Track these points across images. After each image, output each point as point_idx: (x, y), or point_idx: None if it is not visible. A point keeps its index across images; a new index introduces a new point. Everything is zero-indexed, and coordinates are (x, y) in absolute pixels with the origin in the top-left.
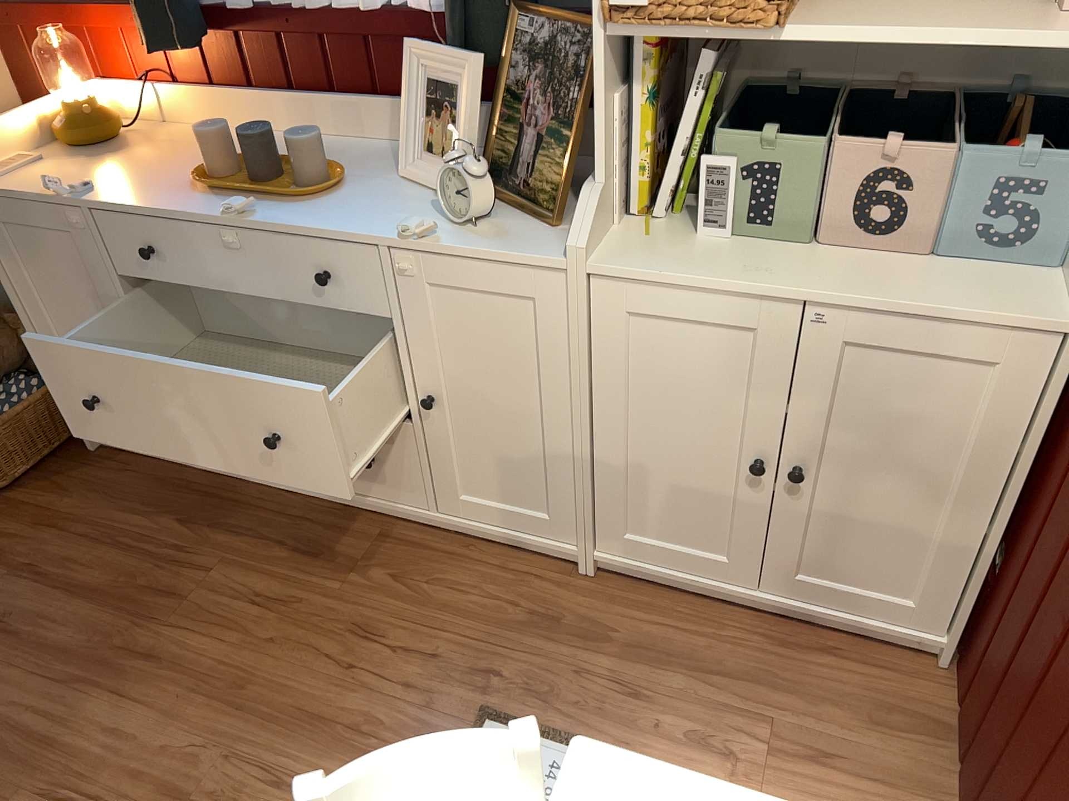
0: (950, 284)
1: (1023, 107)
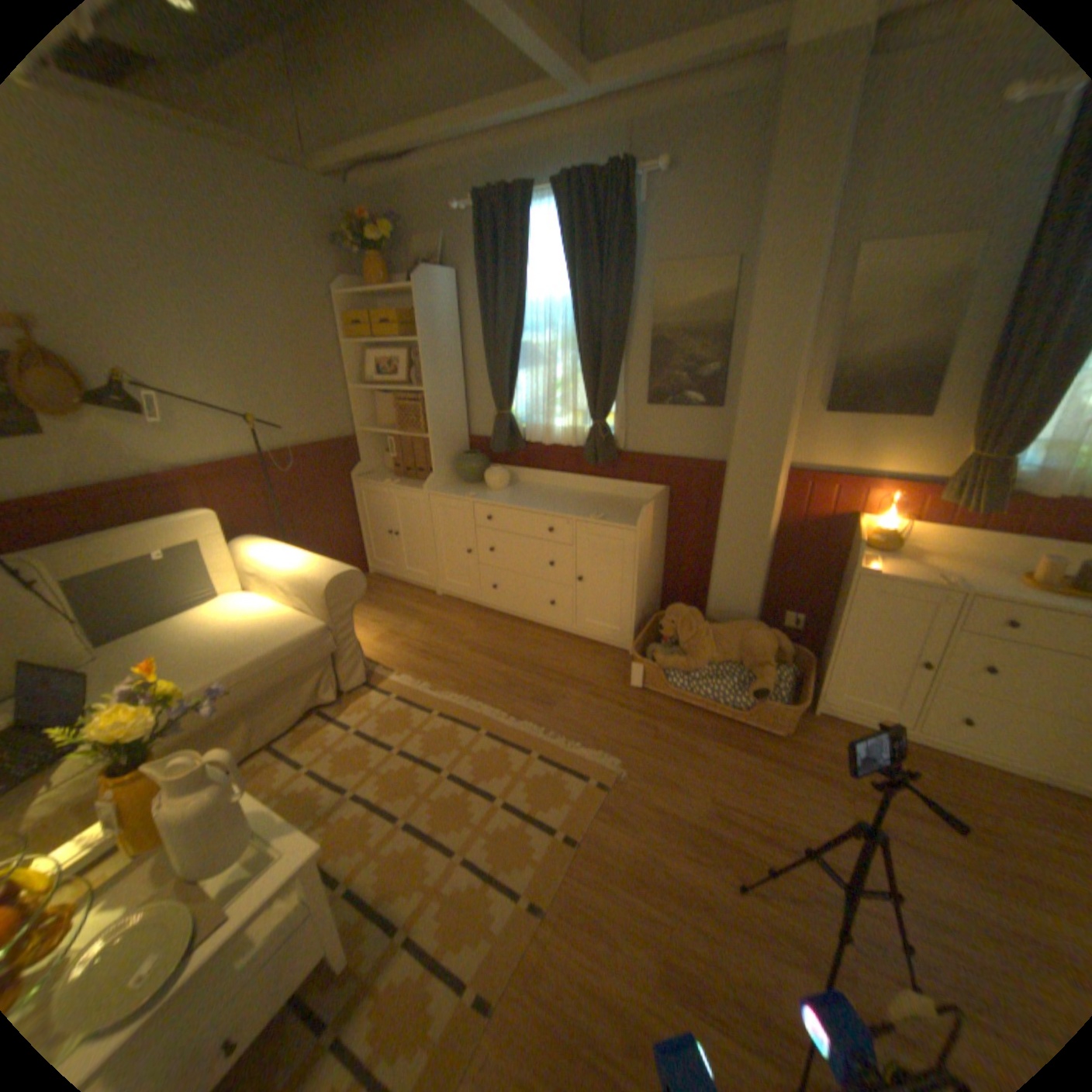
0: None
1: None
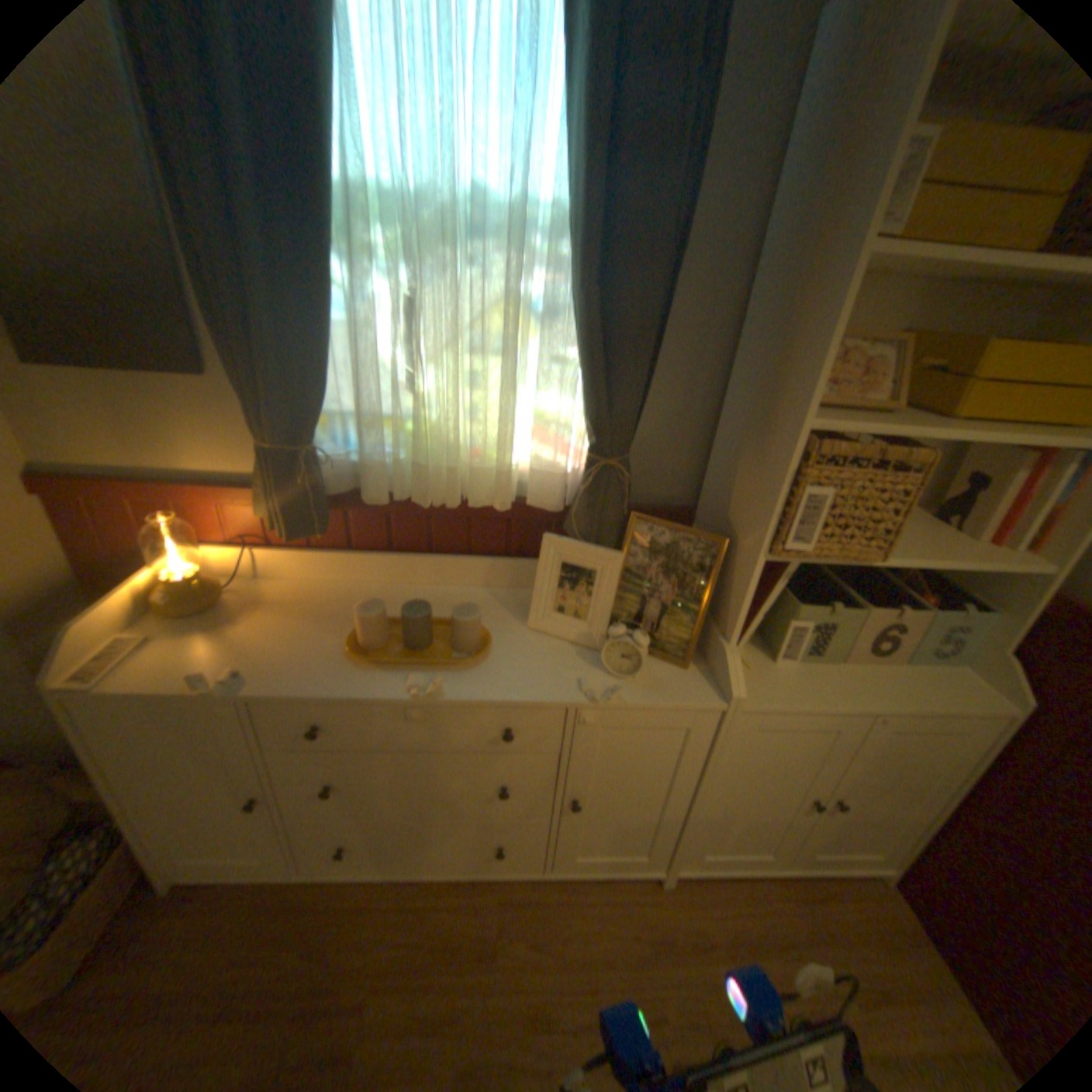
0: (941, 684)
1: None
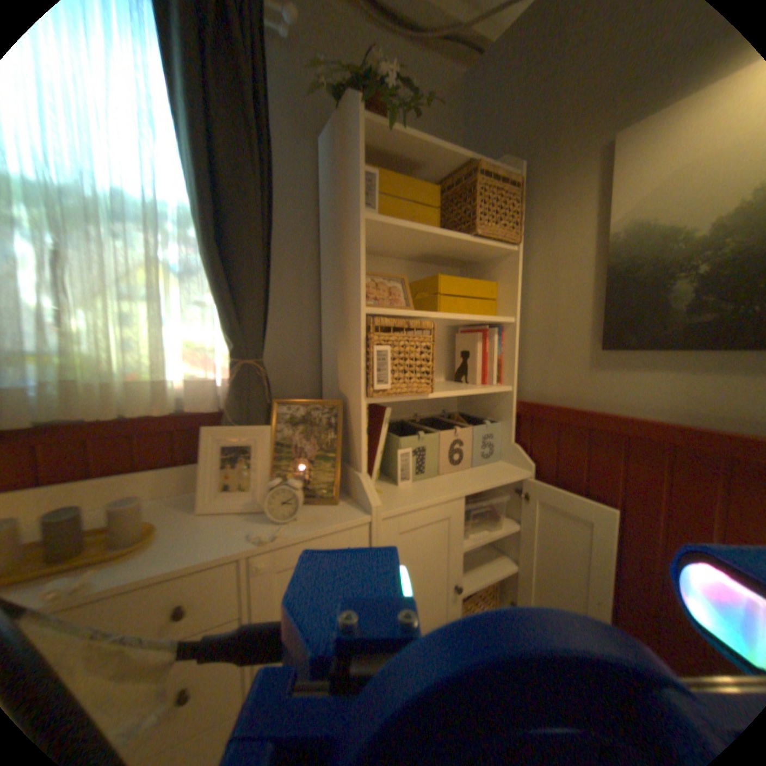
0: (490, 472)
1: (451, 415)
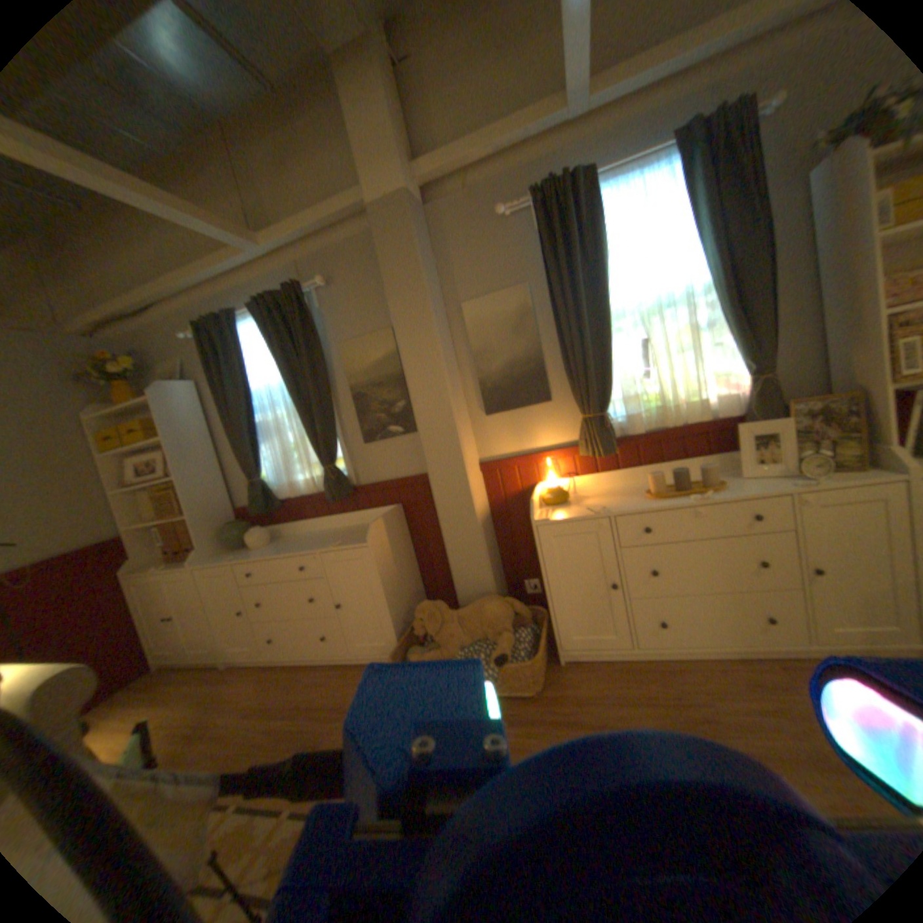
0: None
1: None
